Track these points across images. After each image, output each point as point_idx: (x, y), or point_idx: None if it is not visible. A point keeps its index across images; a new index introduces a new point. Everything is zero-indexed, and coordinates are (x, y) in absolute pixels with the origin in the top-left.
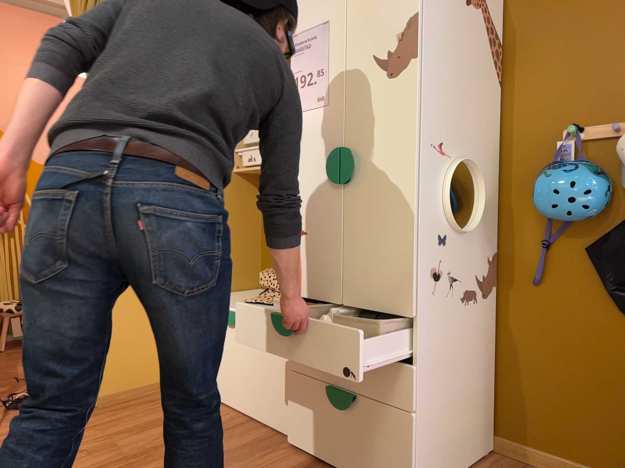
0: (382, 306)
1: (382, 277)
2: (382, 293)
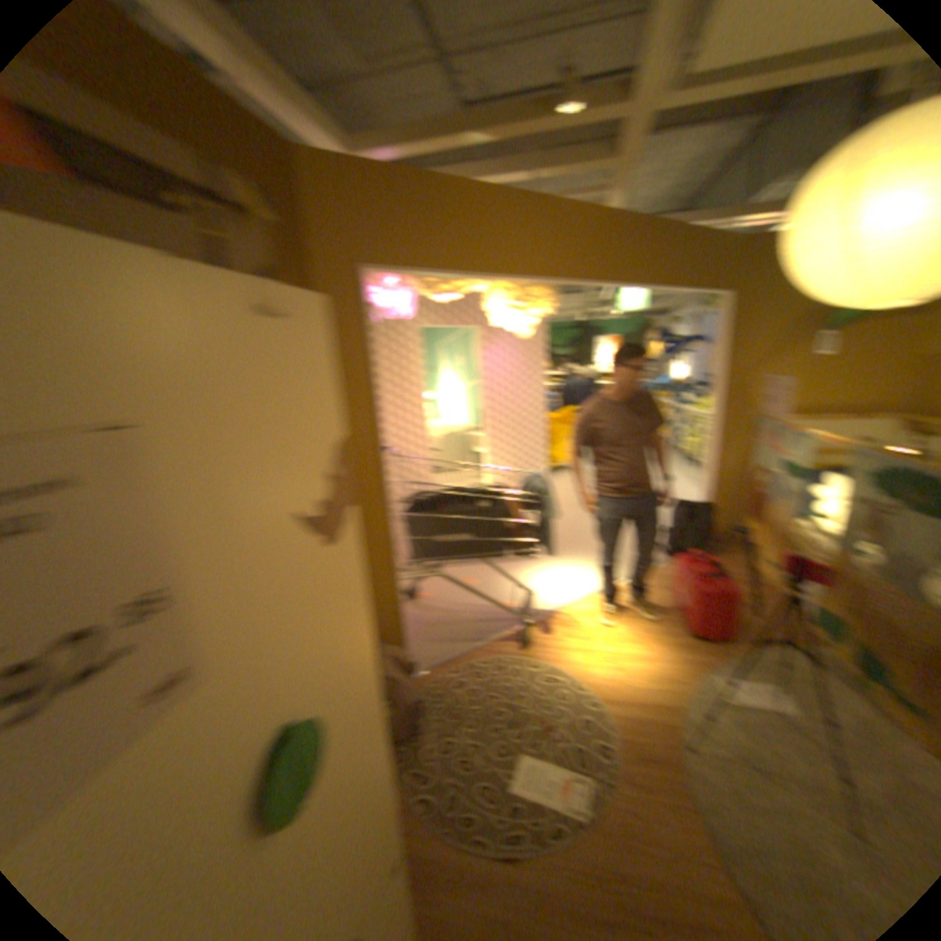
0: (377, 862)
1: (372, 830)
2: (375, 848)
